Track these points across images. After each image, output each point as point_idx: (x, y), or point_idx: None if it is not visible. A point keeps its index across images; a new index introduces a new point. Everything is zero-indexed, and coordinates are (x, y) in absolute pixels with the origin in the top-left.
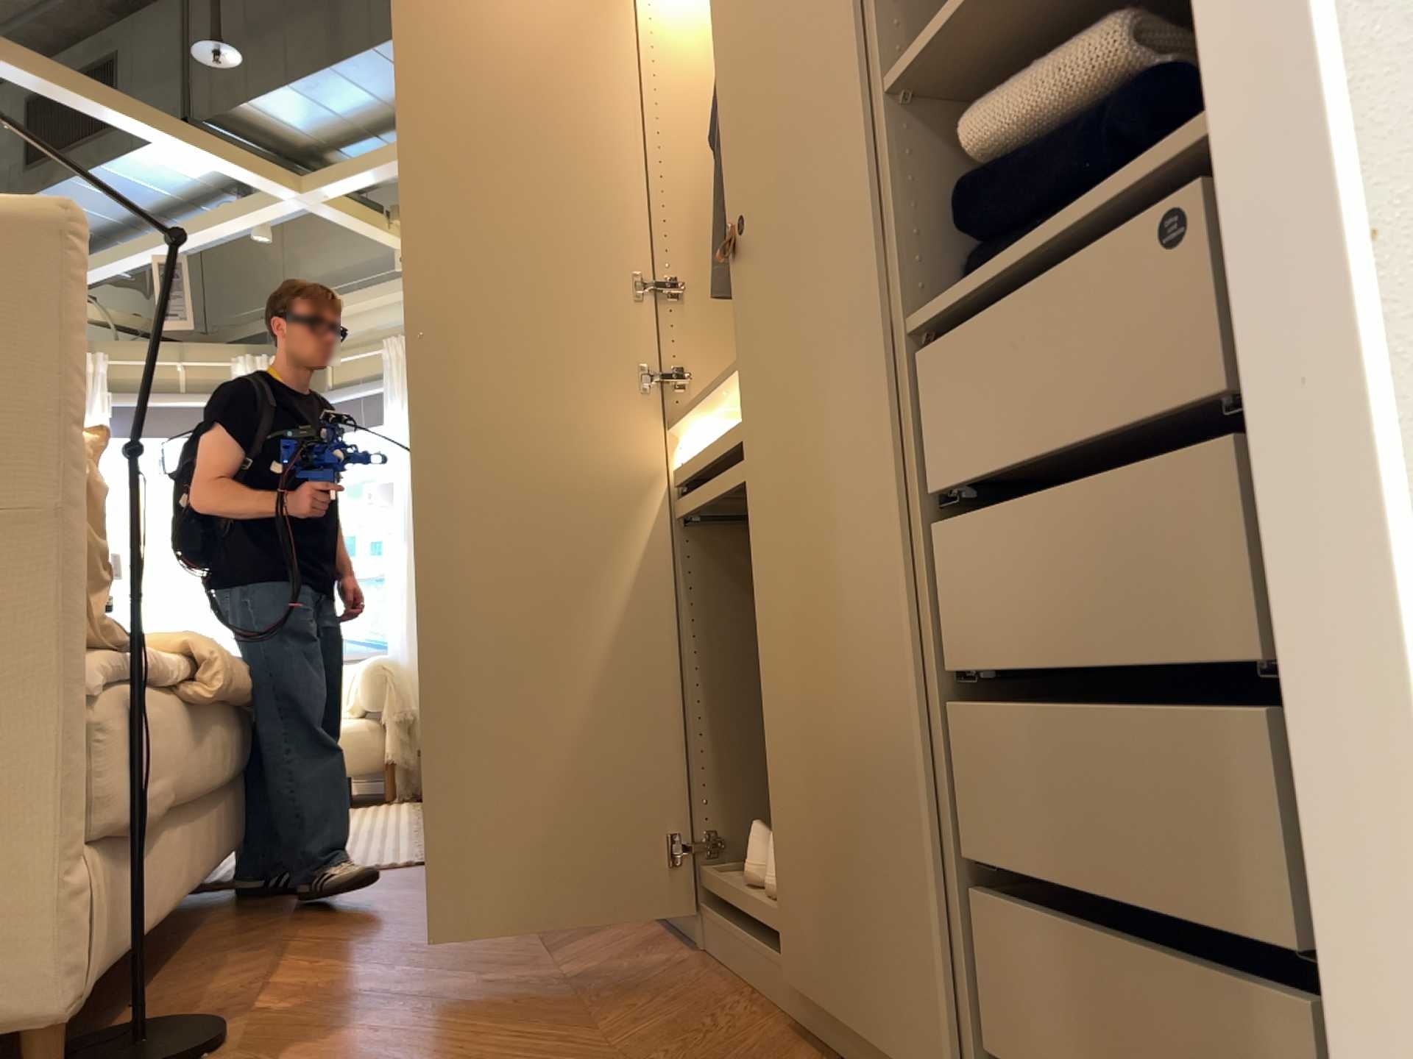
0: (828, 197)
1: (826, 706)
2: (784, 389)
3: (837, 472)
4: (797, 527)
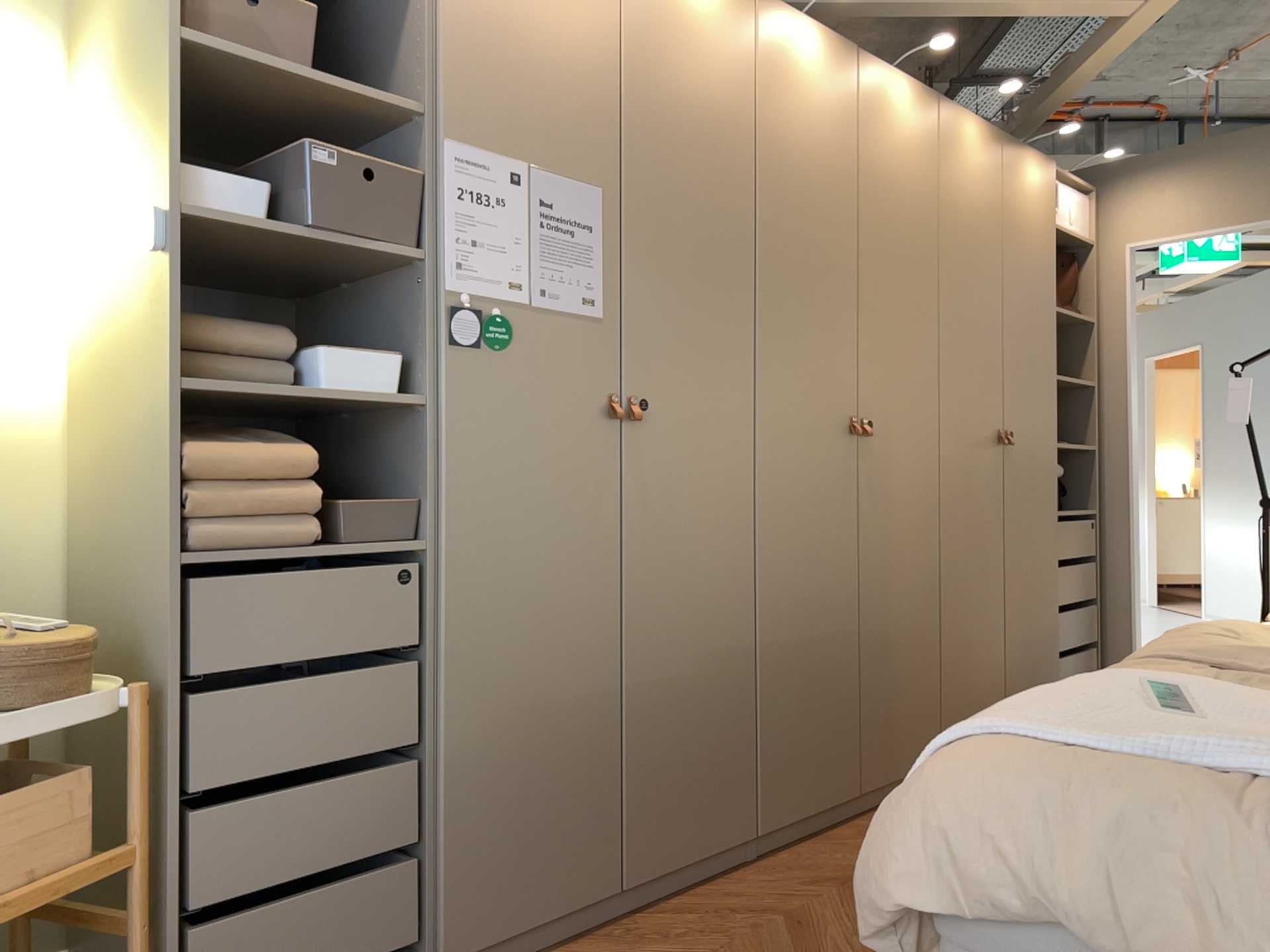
0: (1041, 456)
1: (1026, 621)
2: (1019, 506)
3: (1036, 543)
4: (1020, 558)
